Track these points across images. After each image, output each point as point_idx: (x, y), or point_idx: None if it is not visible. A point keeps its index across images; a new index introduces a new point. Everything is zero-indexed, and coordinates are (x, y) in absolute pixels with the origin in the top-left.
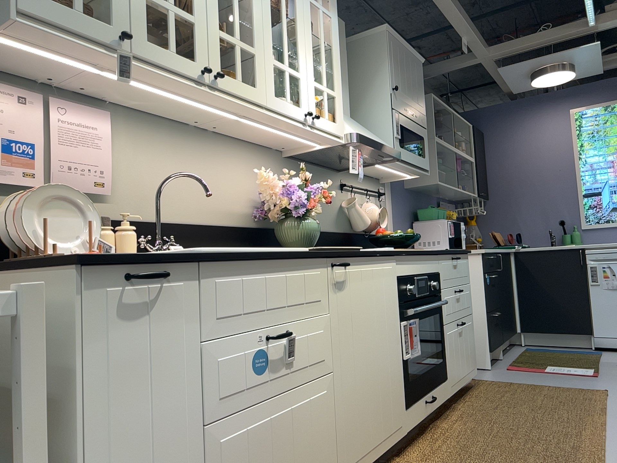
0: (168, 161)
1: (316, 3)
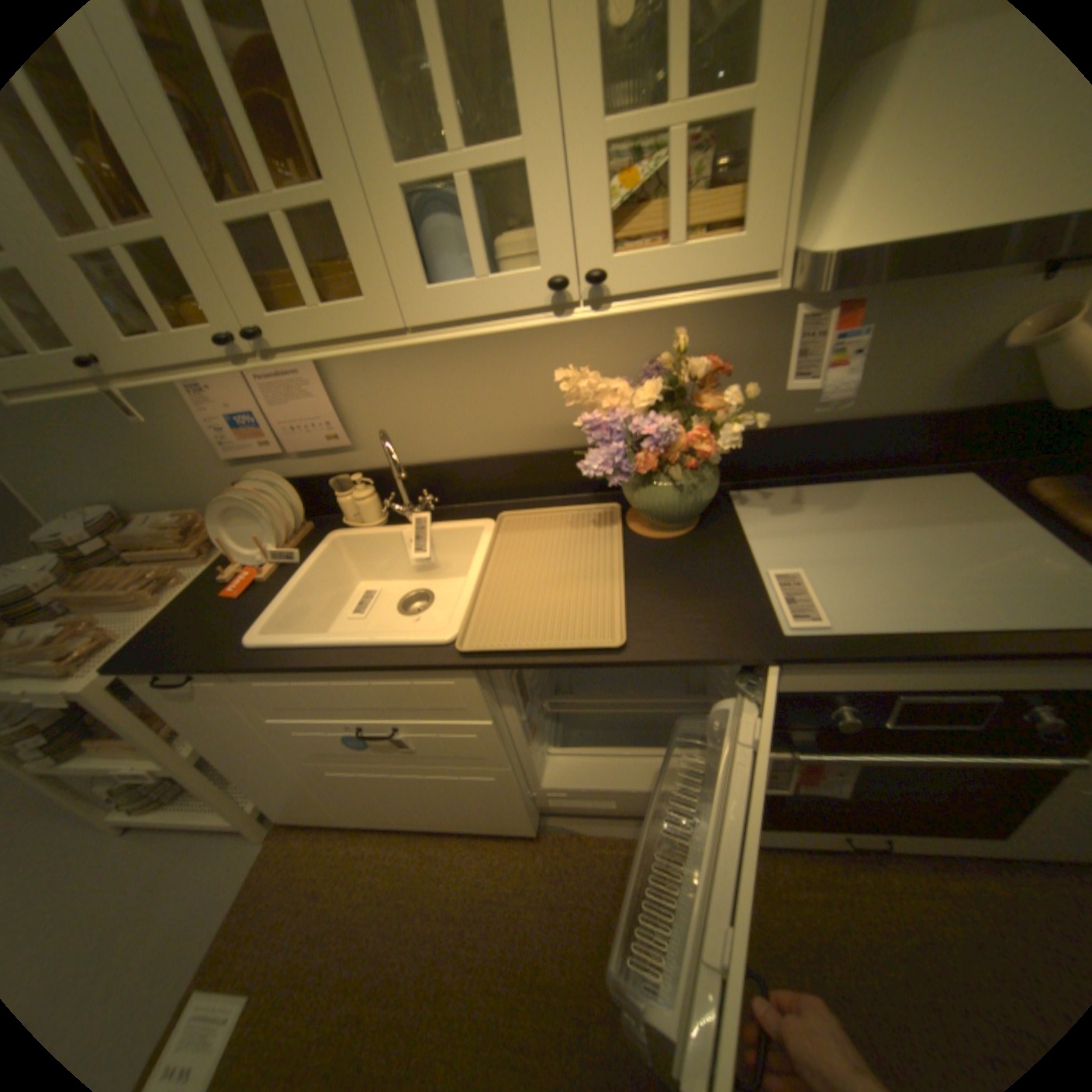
0: (422, 374)
1: None
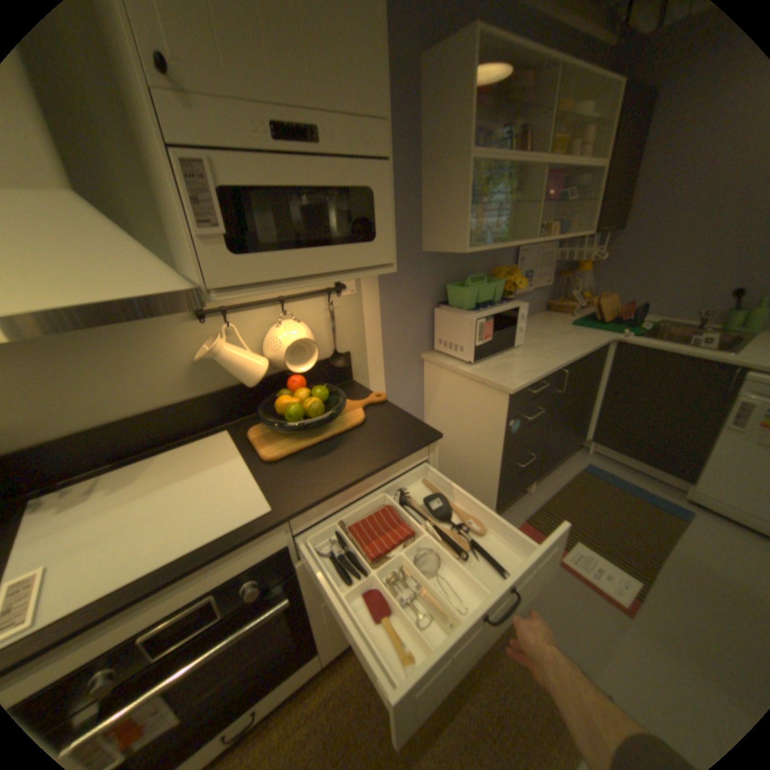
0: None
1: None
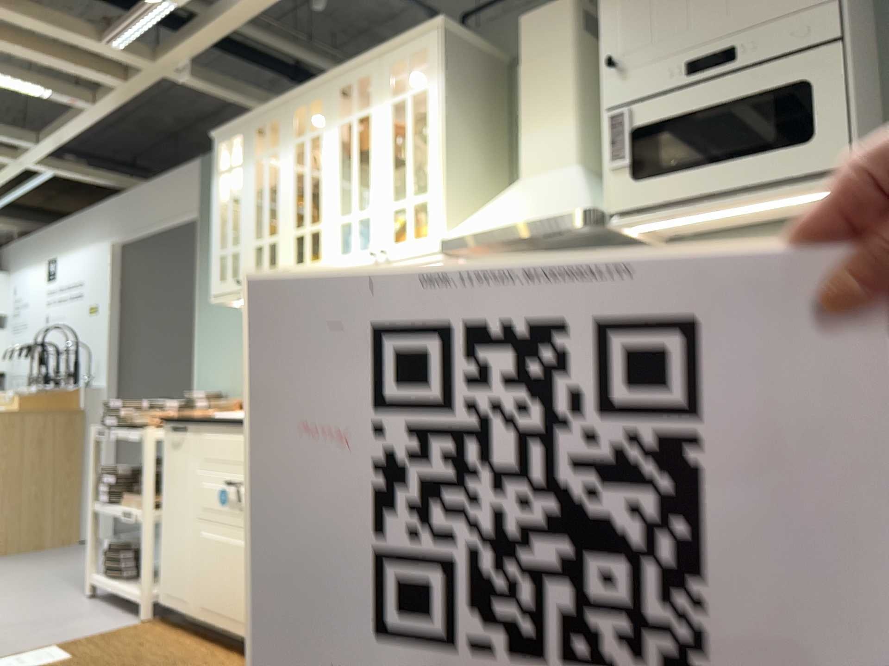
0: None
1: (399, 97)
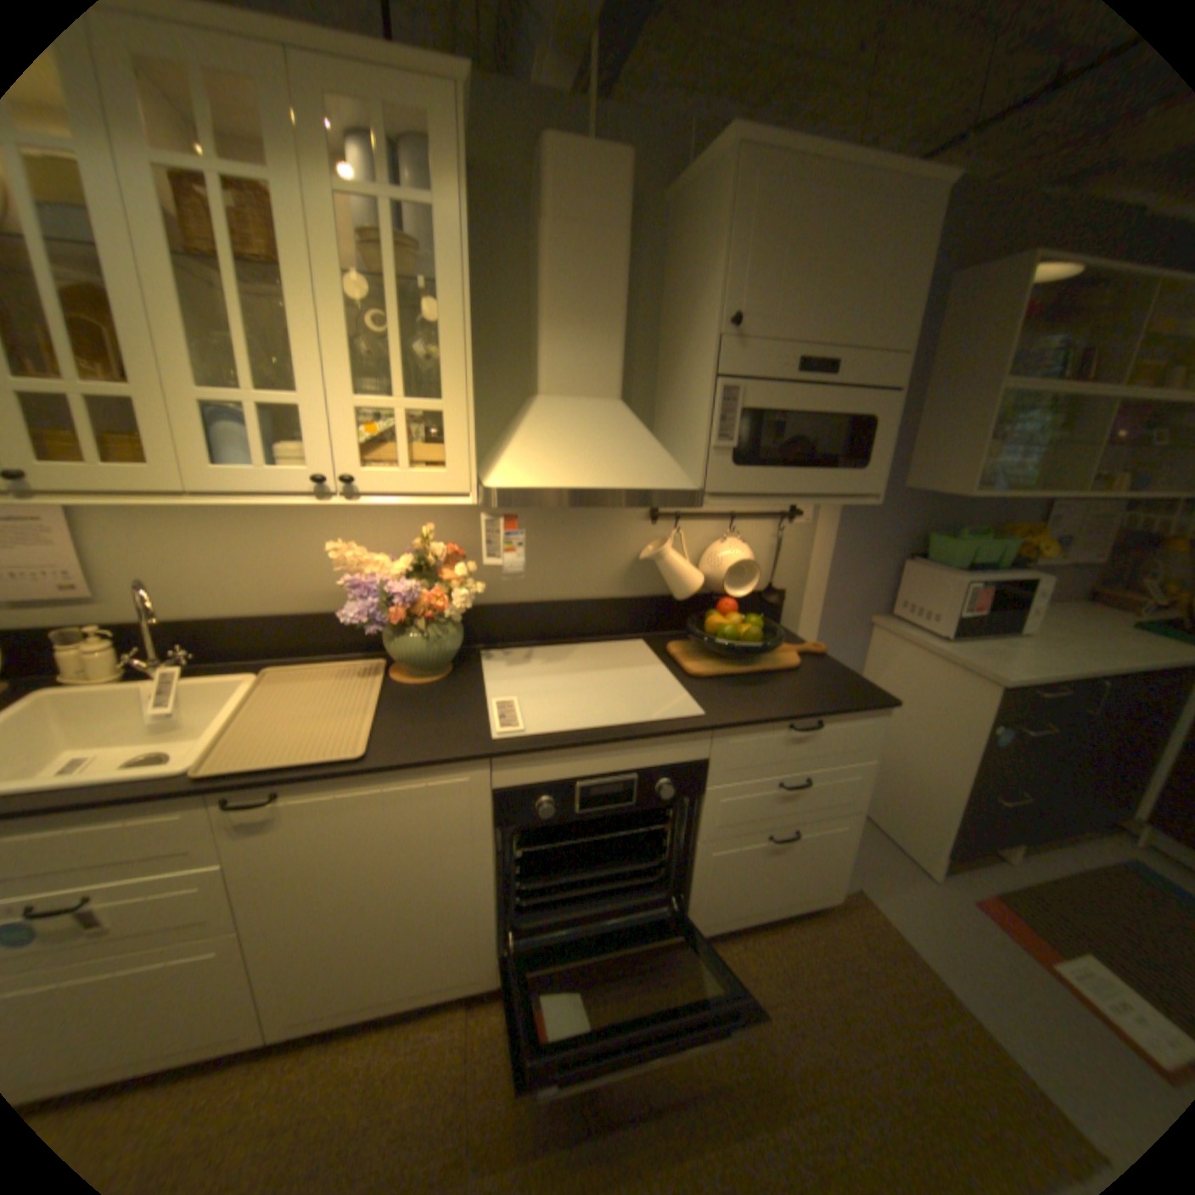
0: (195, 535)
1: (358, 183)
